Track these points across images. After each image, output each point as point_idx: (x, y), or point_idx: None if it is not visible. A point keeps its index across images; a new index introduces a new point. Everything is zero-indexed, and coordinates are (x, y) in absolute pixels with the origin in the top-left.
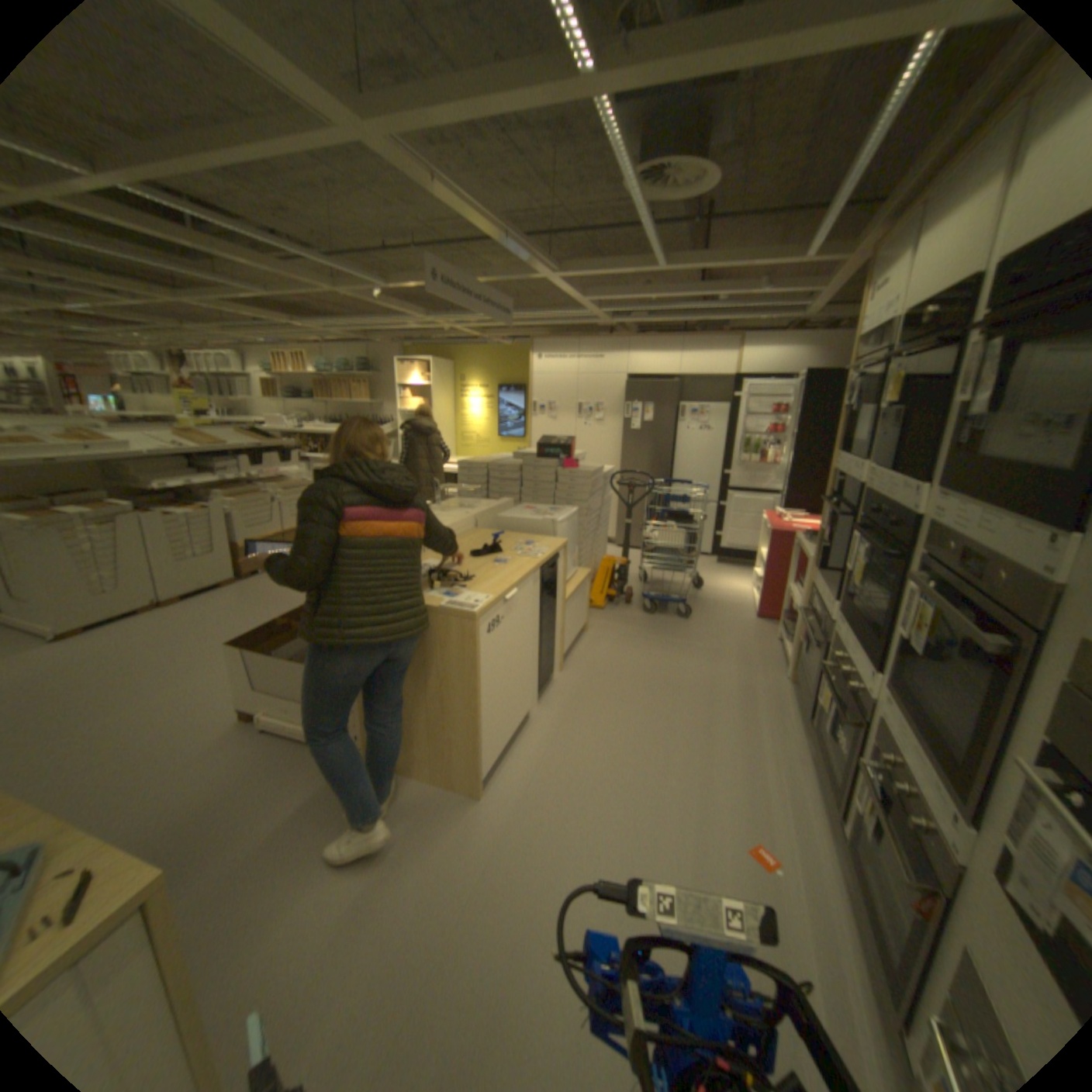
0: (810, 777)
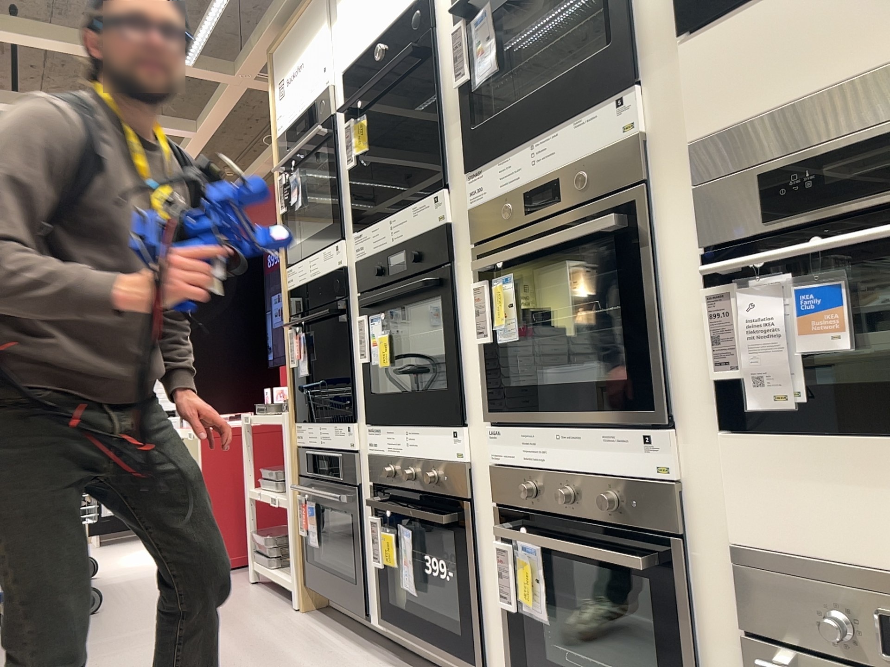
0: None
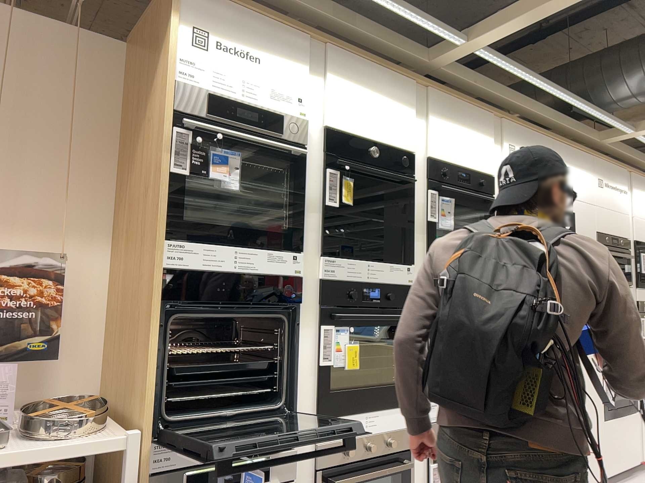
0: None
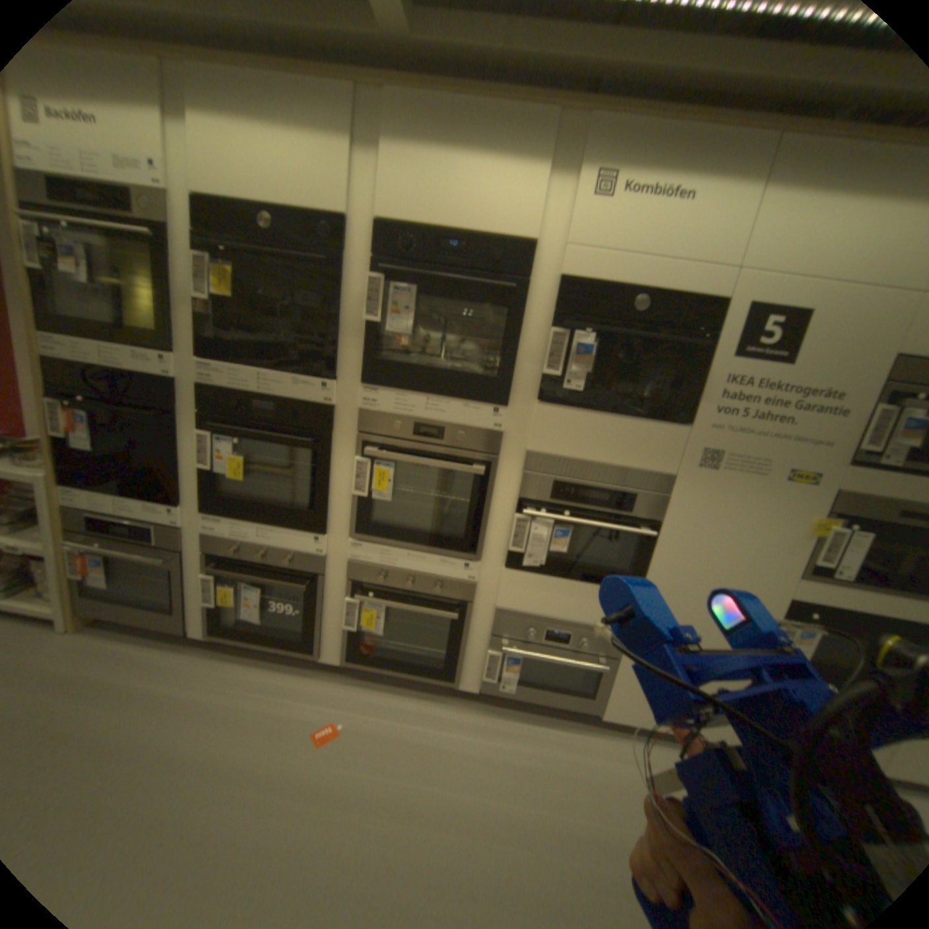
0: (231, 670)
